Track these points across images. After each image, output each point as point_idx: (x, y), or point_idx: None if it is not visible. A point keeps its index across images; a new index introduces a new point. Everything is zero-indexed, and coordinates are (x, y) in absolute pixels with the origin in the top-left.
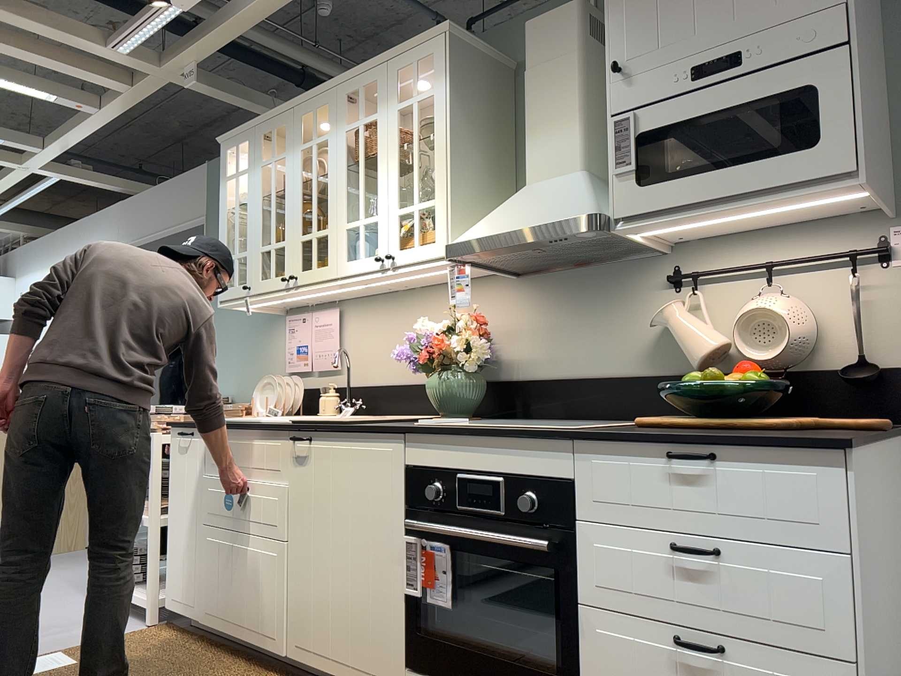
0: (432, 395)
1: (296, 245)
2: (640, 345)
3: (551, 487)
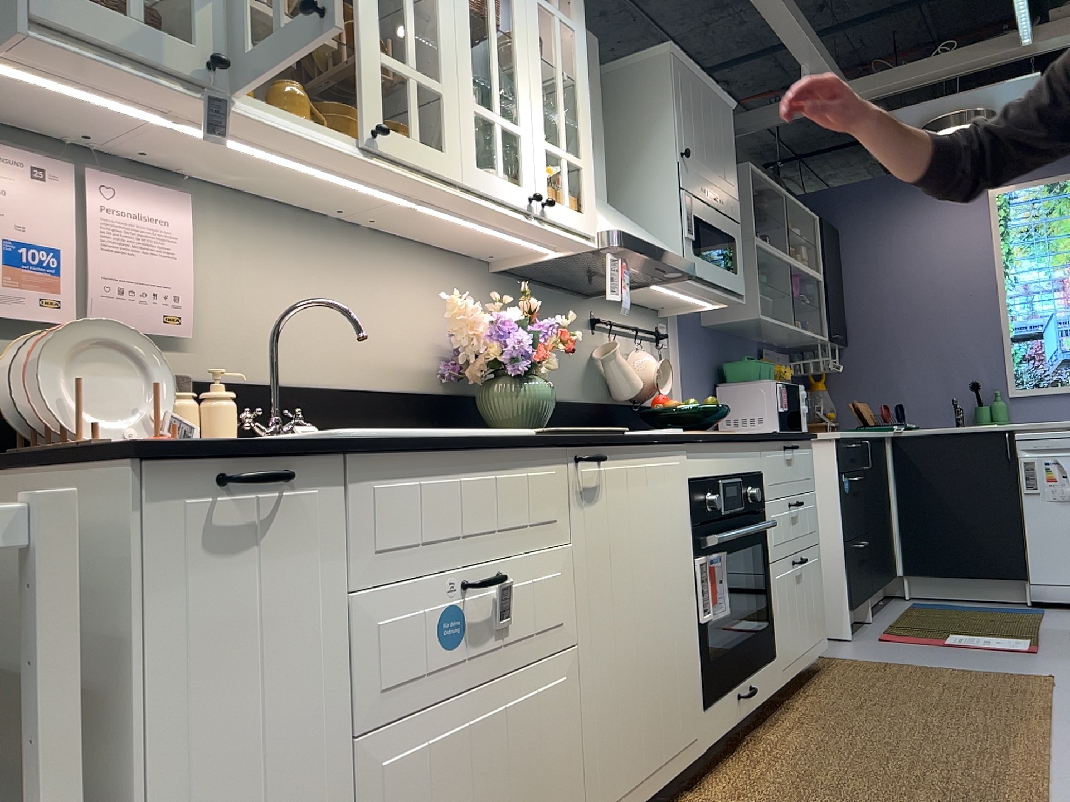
0: (527, 405)
1: (371, 64)
2: (580, 374)
3: (756, 478)
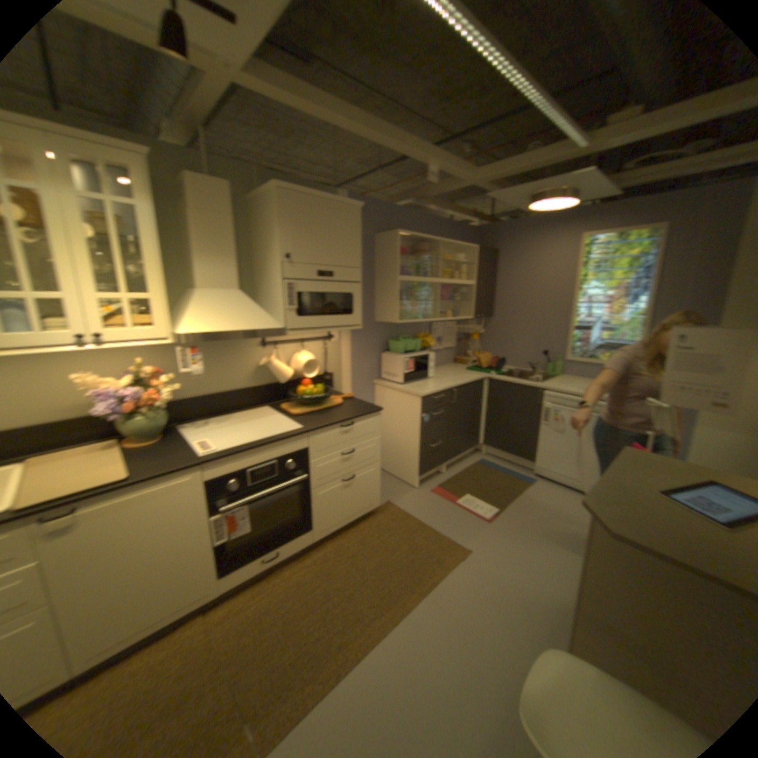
0: (131, 431)
1: None
2: (246, 373)
3: (297, 454)
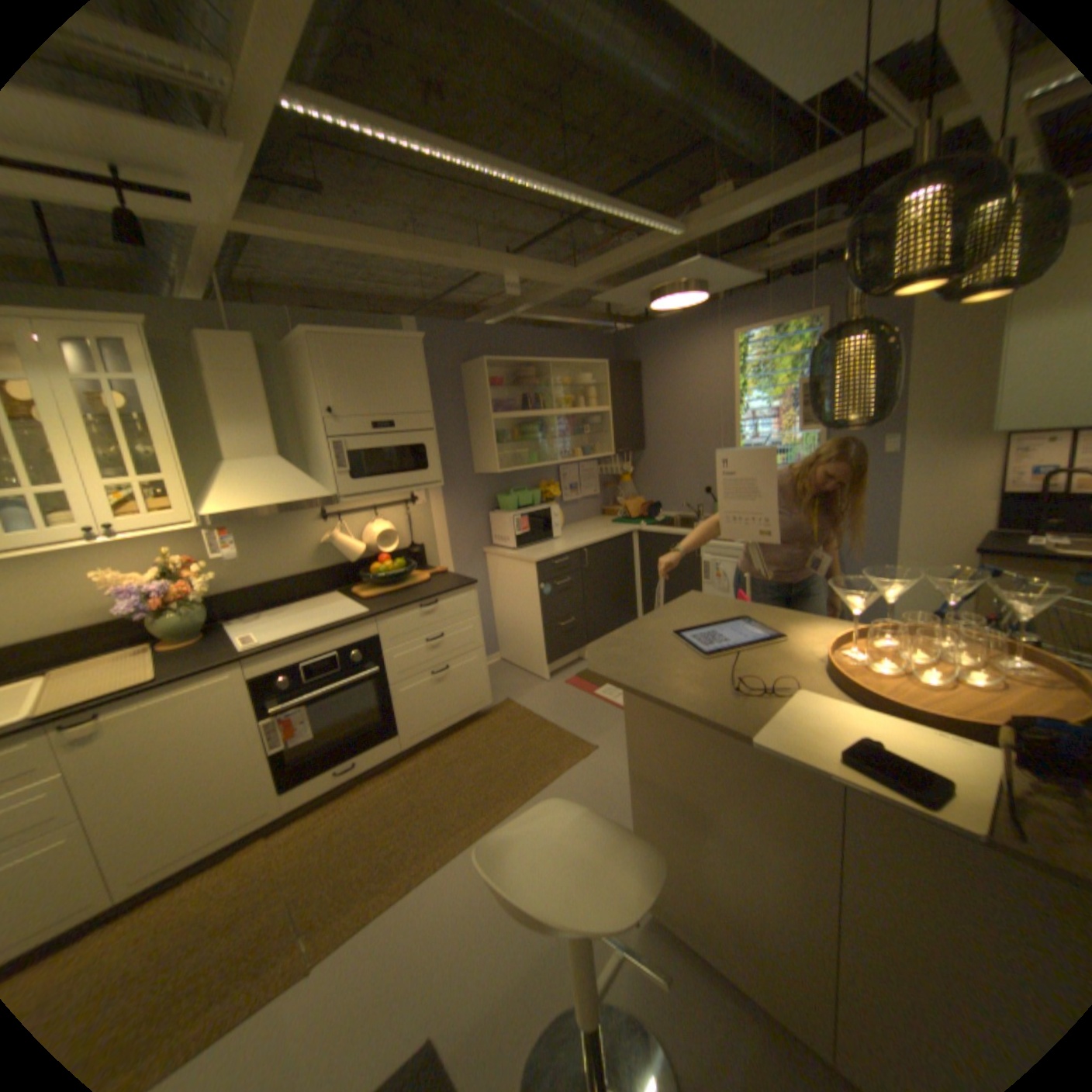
0: (166, 630)
1: None
2: (309, 553)
3: (367, 642)
